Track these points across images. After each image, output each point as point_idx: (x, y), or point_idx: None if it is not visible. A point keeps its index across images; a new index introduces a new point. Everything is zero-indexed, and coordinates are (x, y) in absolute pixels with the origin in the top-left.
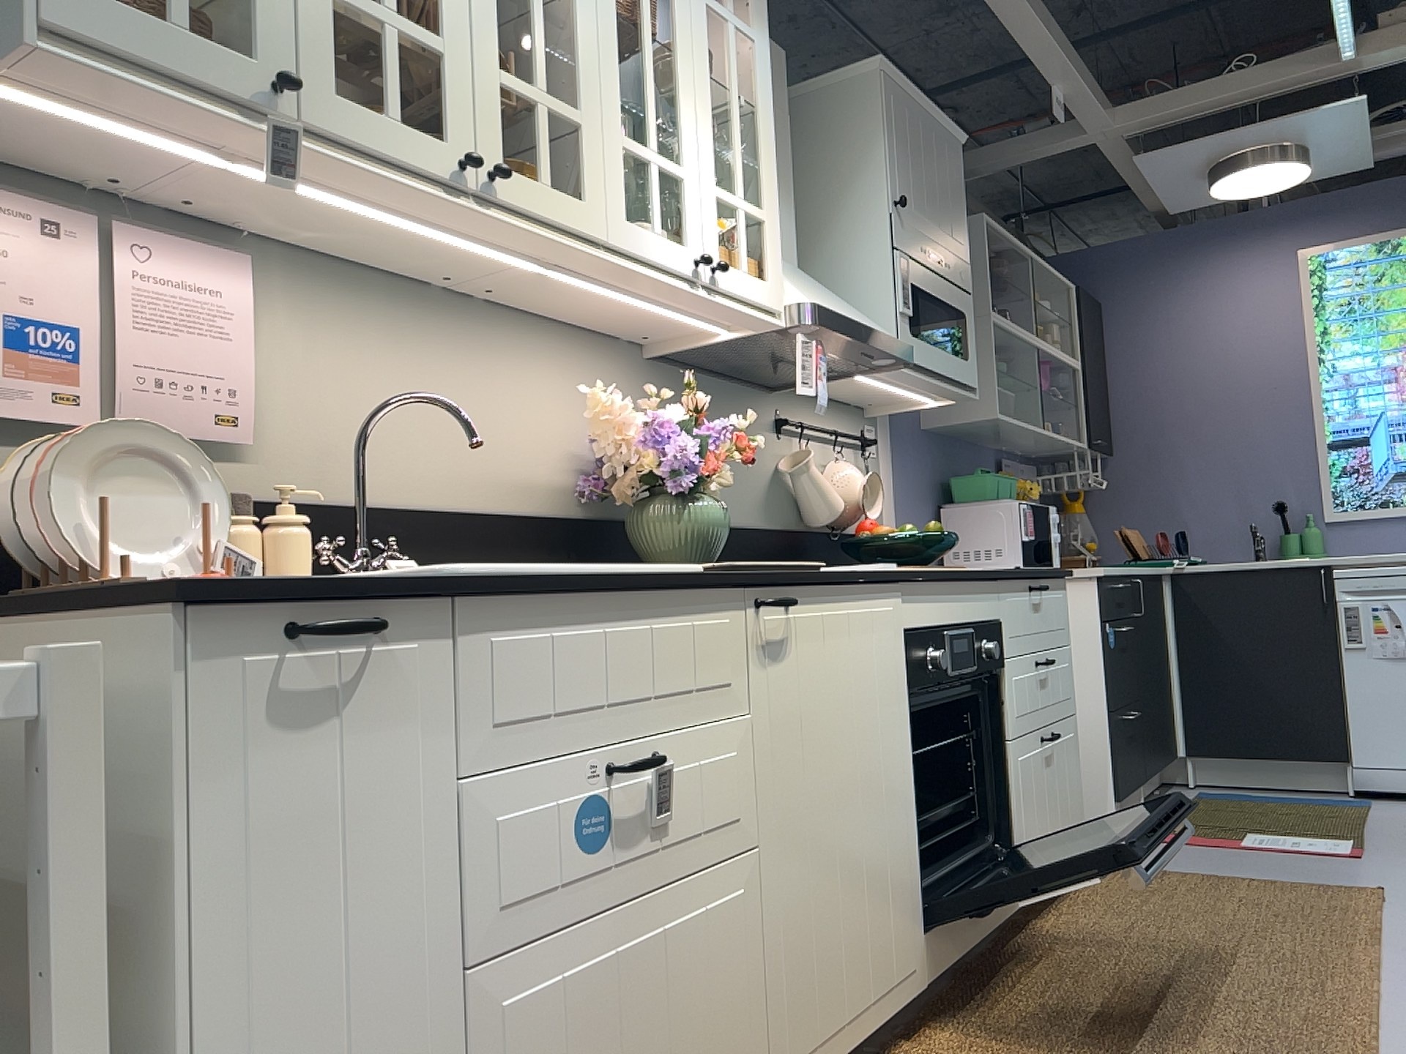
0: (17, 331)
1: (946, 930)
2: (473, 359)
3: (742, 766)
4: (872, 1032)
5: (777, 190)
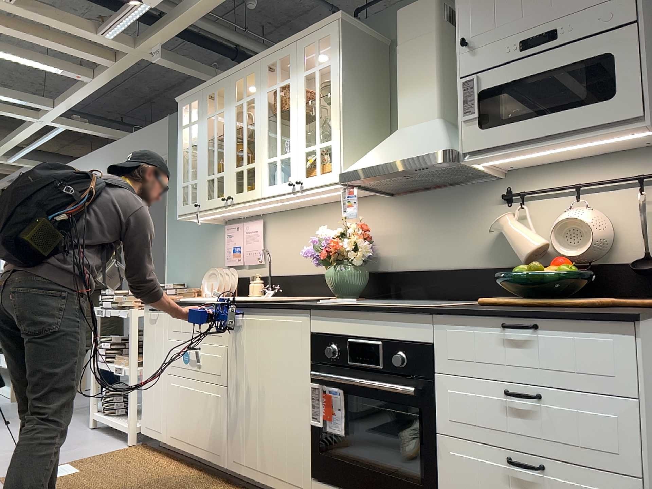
0: (233, 249)
1: None
2: (316, 224)
3: (222, 360)
4: (273, 488)
5: (340, 124)
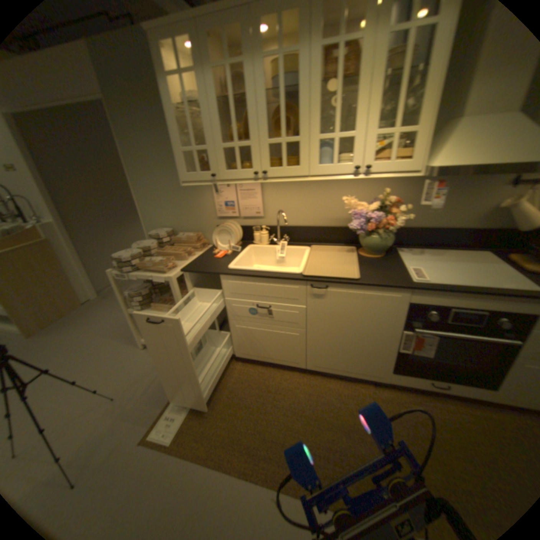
0: (227, 204)
1: (410, 380)
2: (322, 188)
3: (301, 316)
4: (354, 378)
5: (436, 109)
